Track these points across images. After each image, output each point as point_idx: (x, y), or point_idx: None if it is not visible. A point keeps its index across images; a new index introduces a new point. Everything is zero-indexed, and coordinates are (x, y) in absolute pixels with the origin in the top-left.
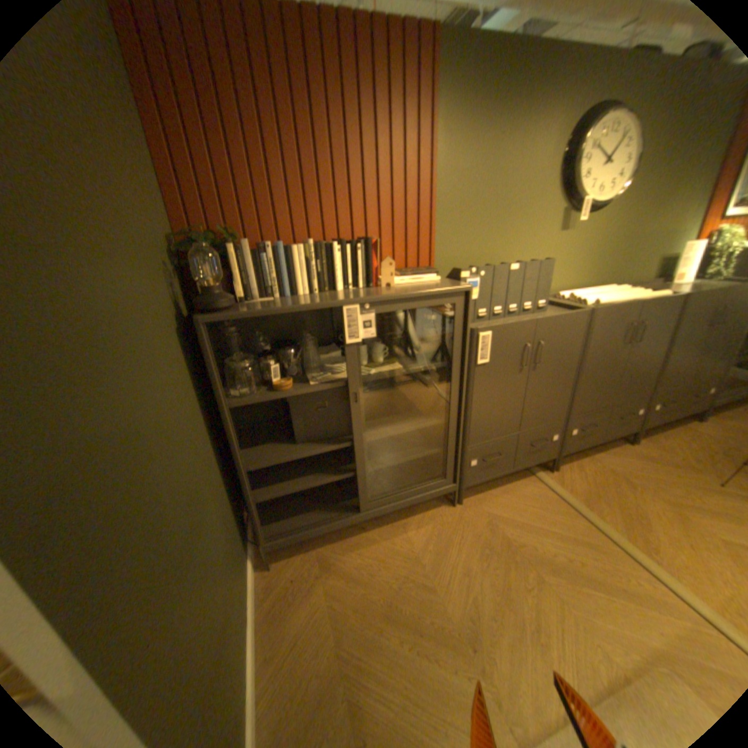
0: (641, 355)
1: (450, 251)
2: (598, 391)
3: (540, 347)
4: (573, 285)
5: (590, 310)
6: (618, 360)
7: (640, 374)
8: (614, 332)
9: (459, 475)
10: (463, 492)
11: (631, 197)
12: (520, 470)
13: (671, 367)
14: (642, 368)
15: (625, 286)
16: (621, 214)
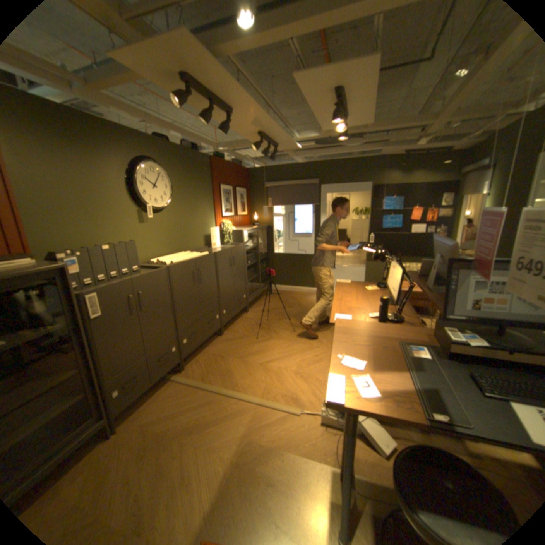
0: (204, 286)
1: (46, 239)
2: (189, 312)
3: (140, 295)
4: (160, 254)
5: (167, 267)
6: (193, 292)
7: (208, 297)
8: (185, 277)
9: (104, 410)
10: (113, 422)
11: (176, 206)
12: (156, 382)
13: (222, 289)
14: (208, 293)
15: (187, 252)
16: (174, 214)
